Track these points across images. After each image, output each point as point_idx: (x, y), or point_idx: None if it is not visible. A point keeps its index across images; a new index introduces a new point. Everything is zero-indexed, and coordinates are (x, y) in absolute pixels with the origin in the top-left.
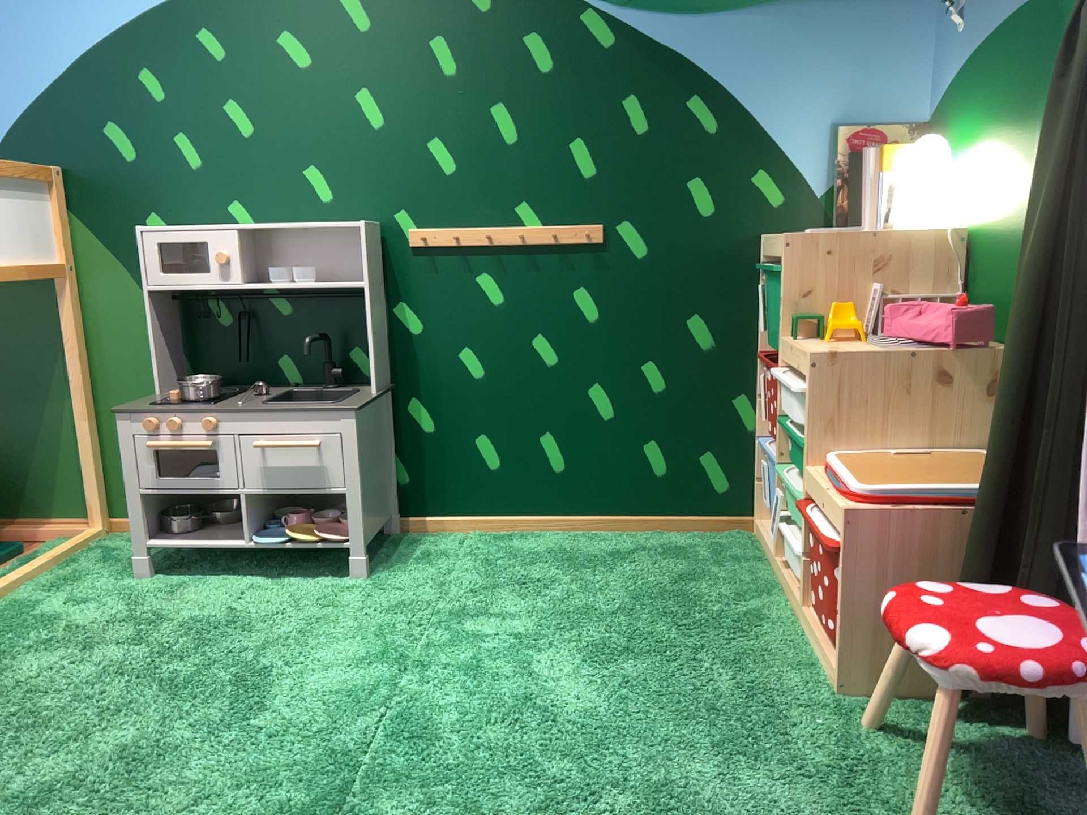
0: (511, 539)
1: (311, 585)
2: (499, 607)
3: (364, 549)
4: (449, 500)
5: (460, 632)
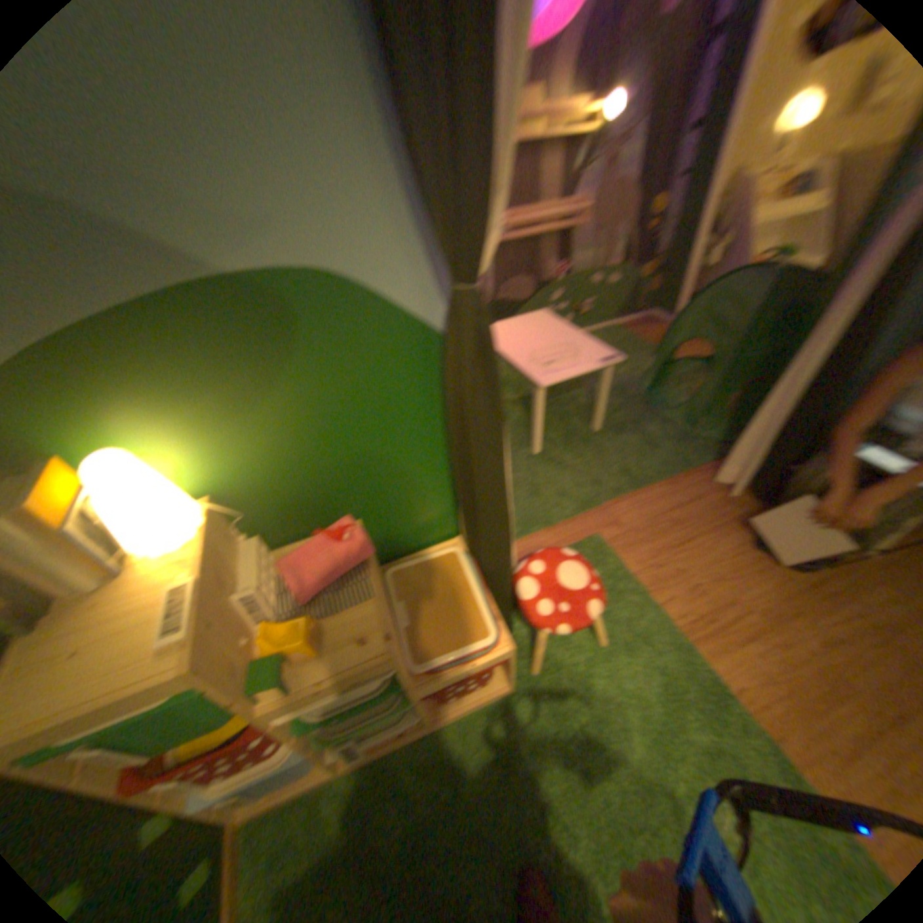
0: None
1: None
2: None
3: None
4: None
5: None
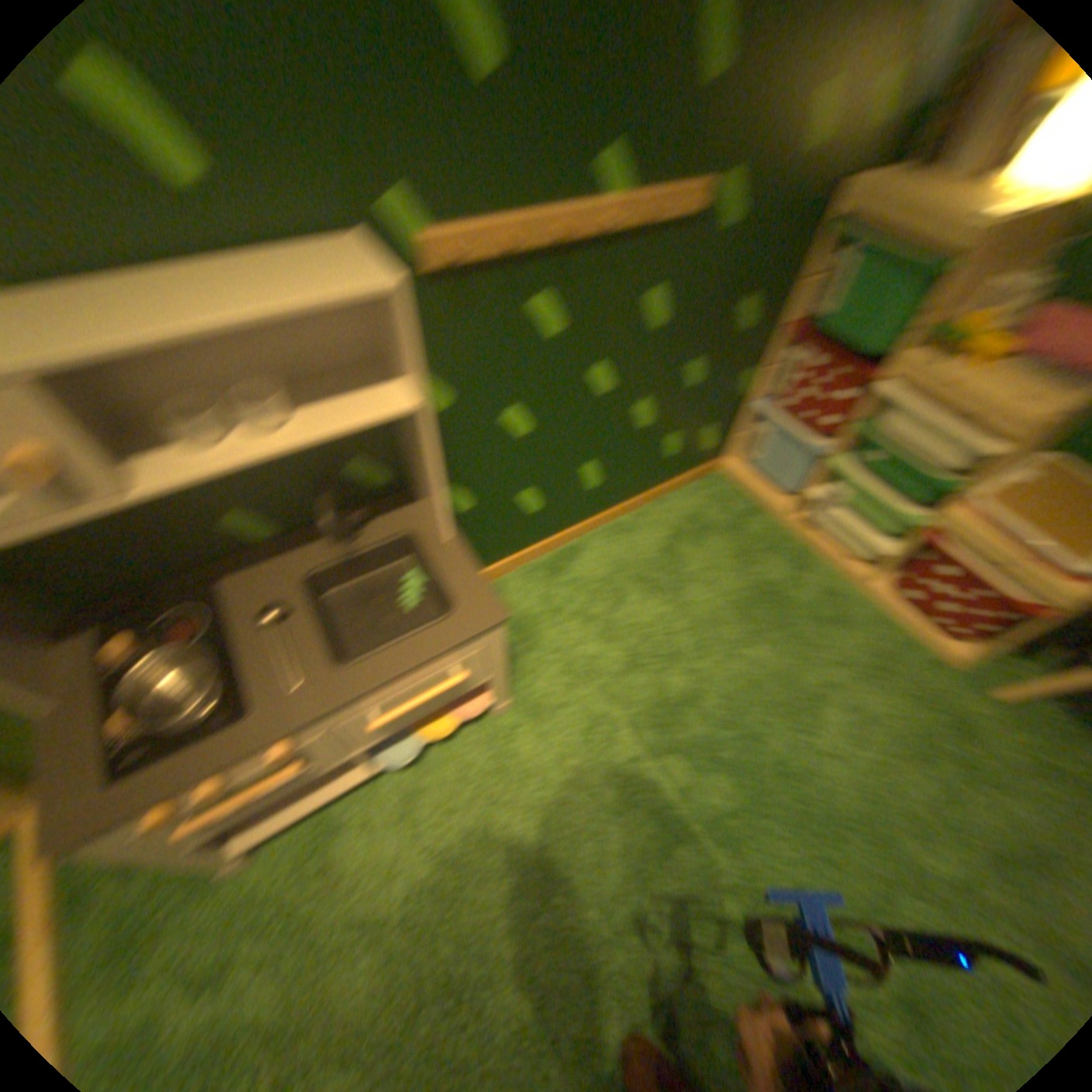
0: (565, 563)
1: (467, 749)
2: (666, 683)
3: (511, 694)
4: (497, 552)
5: (680, 744)
